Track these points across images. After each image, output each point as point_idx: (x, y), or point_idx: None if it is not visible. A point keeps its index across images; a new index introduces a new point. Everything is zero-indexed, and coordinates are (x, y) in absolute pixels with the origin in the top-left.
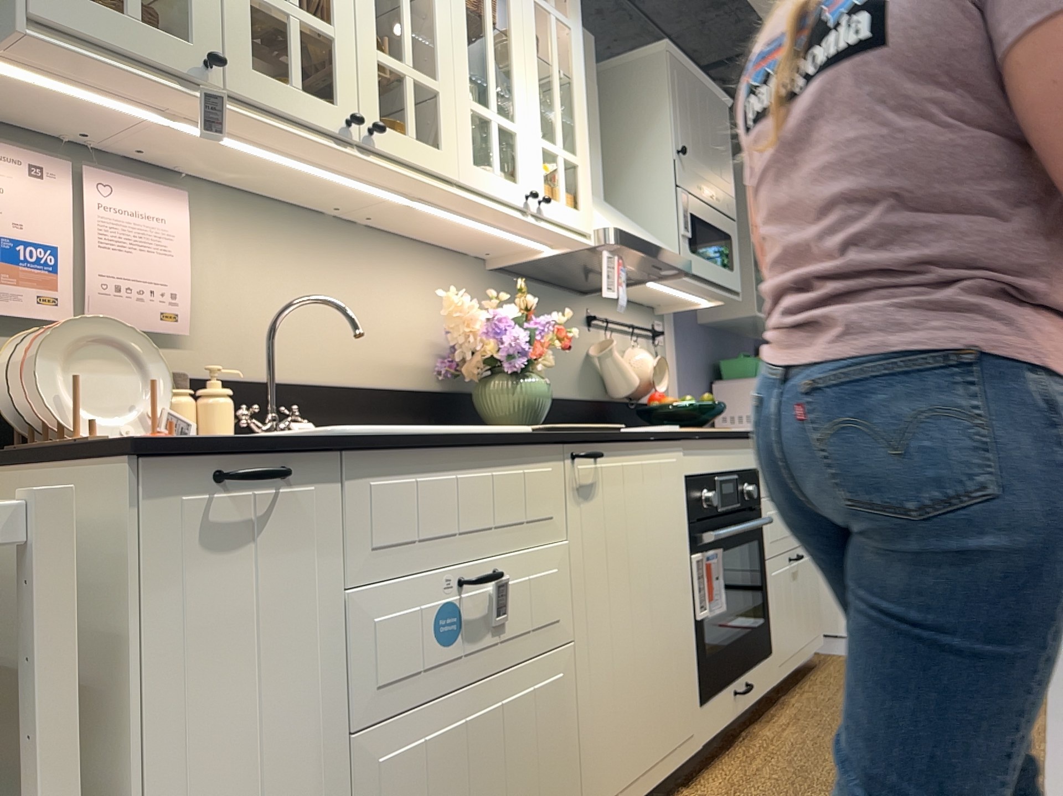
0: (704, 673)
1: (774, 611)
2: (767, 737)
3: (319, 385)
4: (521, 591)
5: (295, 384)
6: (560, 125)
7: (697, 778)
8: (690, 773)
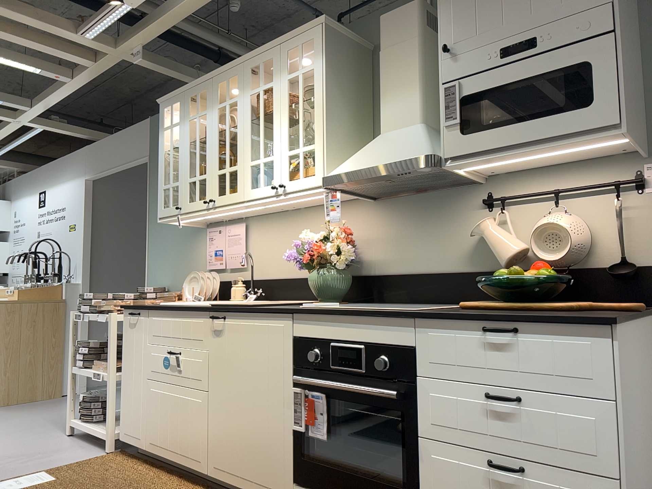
0: (299, 467)
1: None
2: None
3: (282, 279)
4: (187, 362)
5: (274, 279)
6: (299, 134)
7: None
8: None
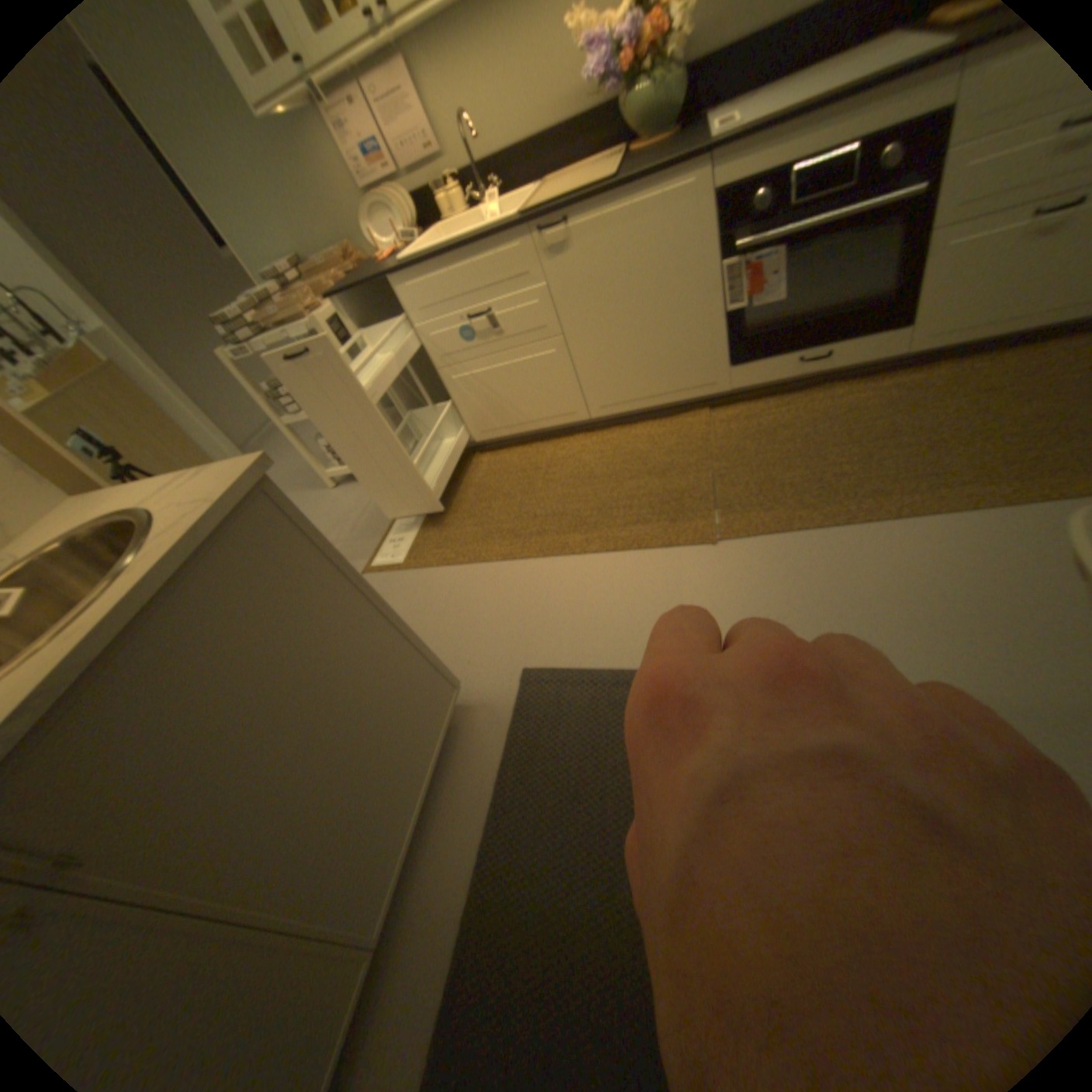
0: (739, 344)
1: (937, 282)
2: (834, 392)
3: (521, 139)
4: (511, 313)
5: (505, 146)
6: None
7: (734, 403)
8: (743, 397)
